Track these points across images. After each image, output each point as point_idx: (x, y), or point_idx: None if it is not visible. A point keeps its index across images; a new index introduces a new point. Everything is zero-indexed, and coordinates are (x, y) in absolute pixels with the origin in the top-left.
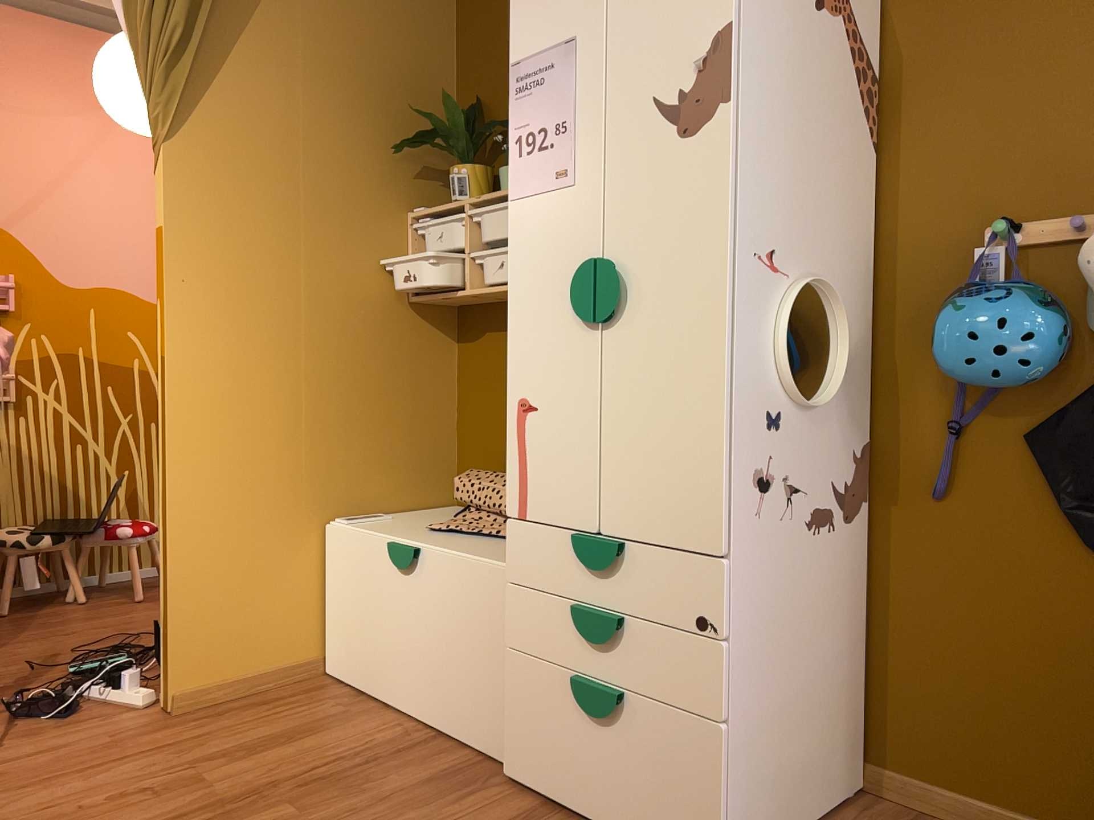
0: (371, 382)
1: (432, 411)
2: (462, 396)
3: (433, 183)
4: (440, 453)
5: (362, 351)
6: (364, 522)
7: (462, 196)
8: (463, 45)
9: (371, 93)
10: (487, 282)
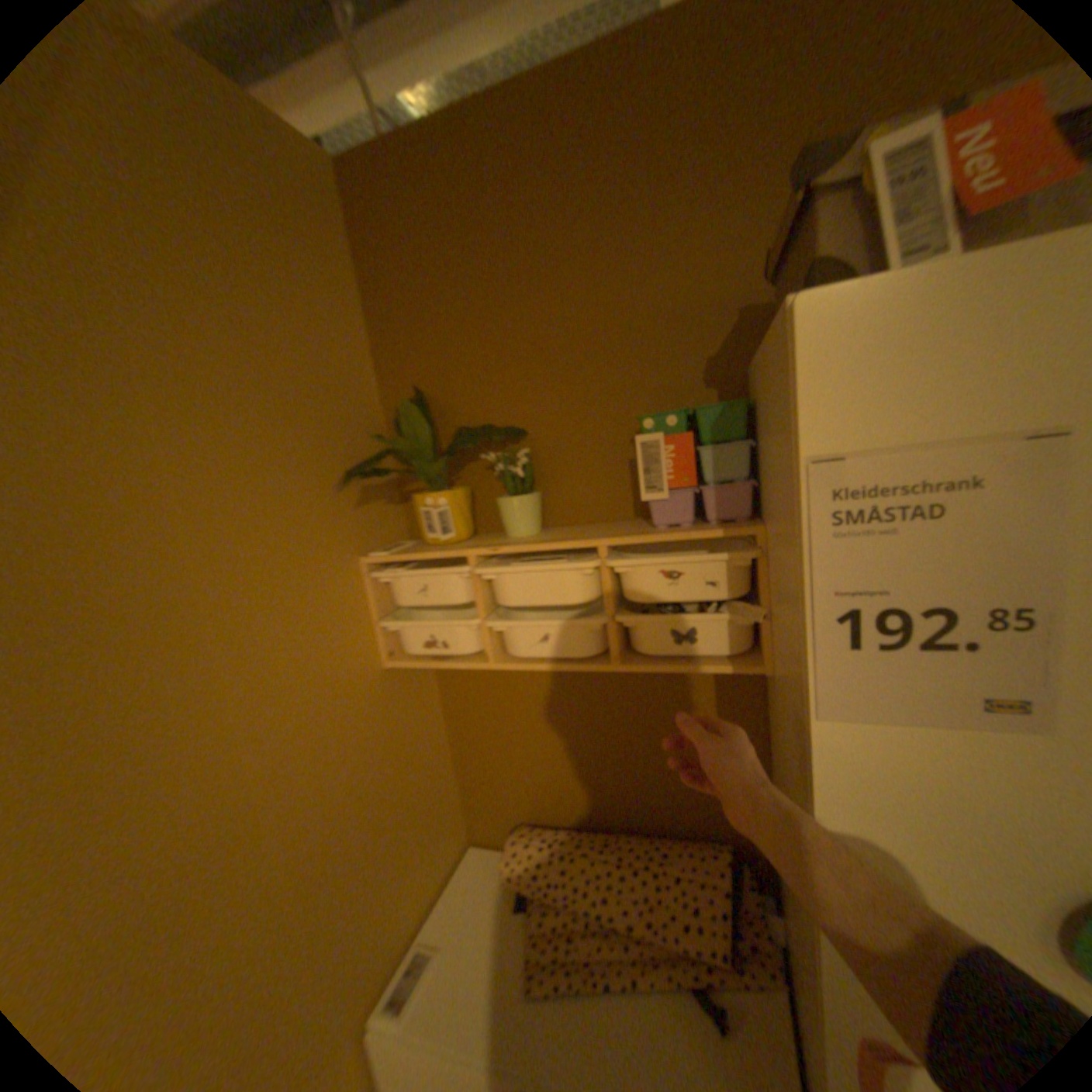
0: (370, 799)
1: (433, 768)
2: (458, 734)
3: (377, 504)
4: (447, 804)
5: (352, 772)
6: (421, 997)
7: (446, 534)
8: (376, 311)
9: (276, 402)
10: (528, 657)
